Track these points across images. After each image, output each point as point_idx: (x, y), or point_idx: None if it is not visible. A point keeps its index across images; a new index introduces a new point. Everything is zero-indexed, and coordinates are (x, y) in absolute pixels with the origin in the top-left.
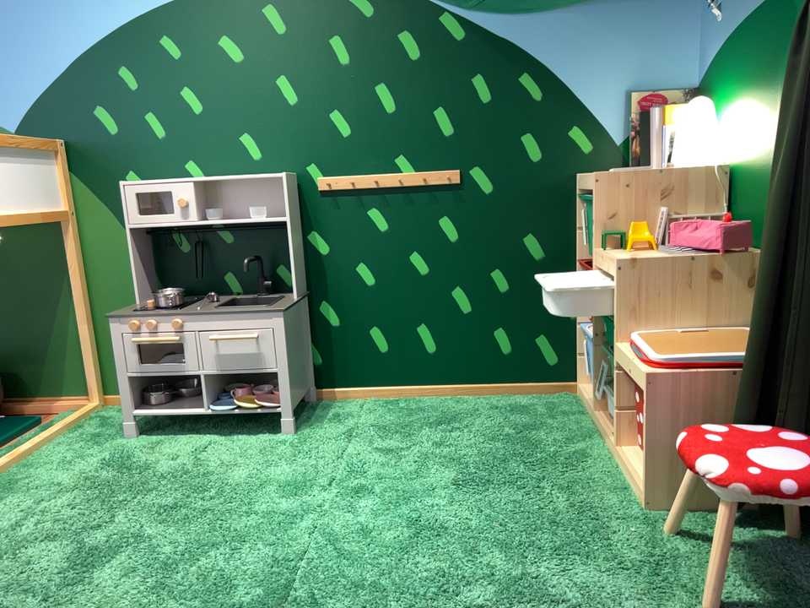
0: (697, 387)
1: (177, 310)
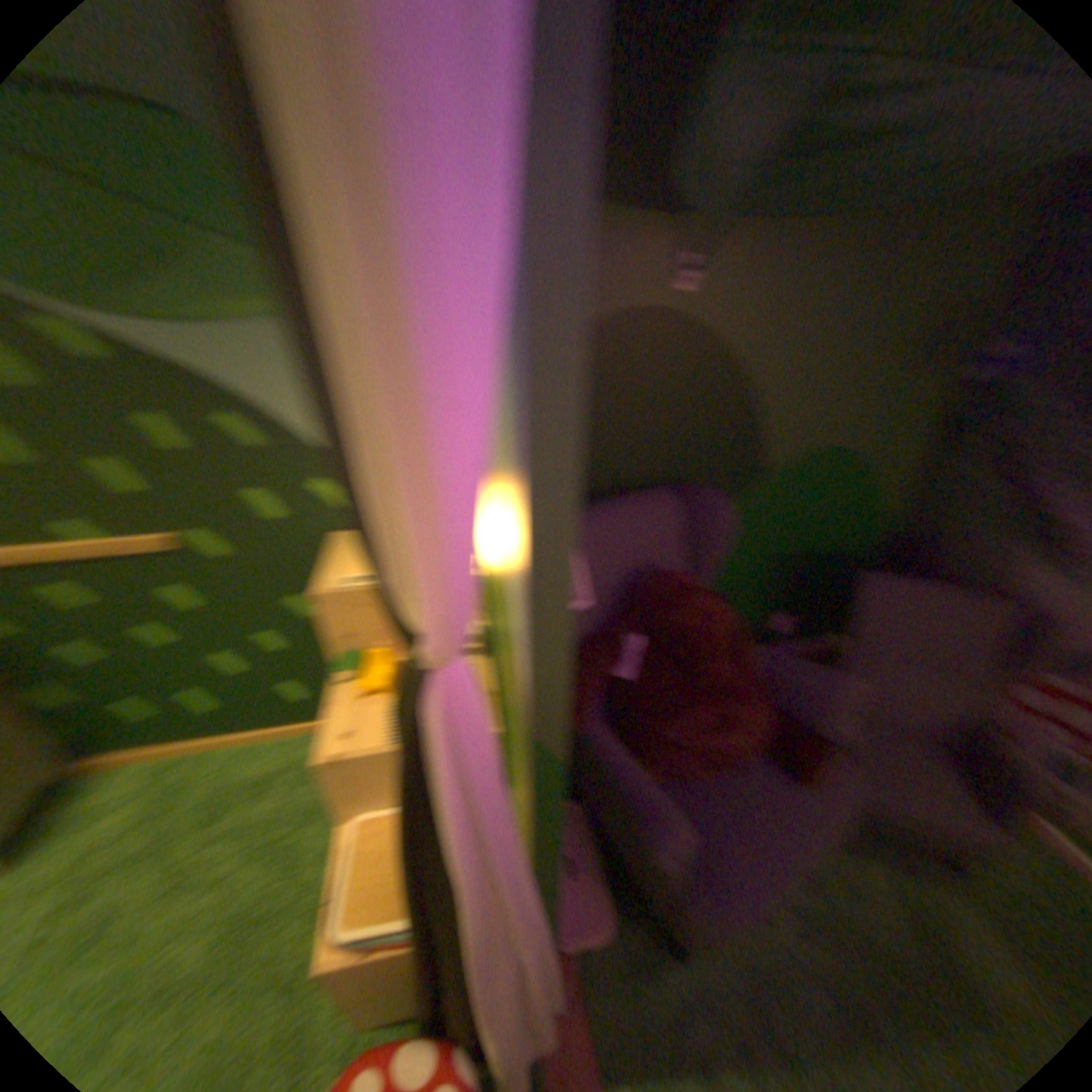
0: (373, 975)
1: None
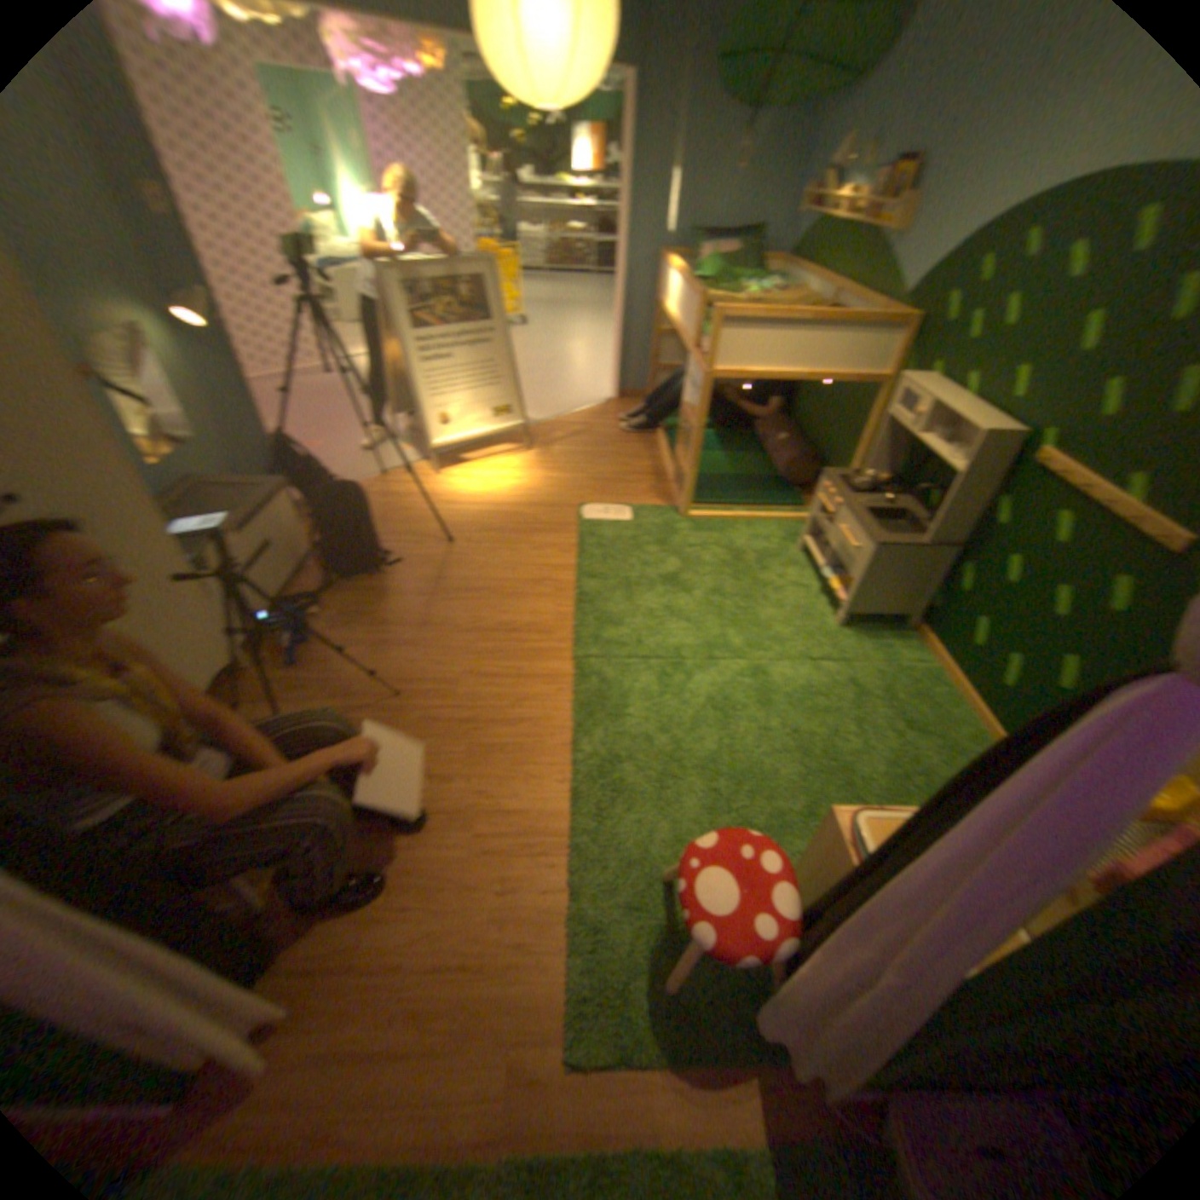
0: (839, 861)
1: (853, 495)
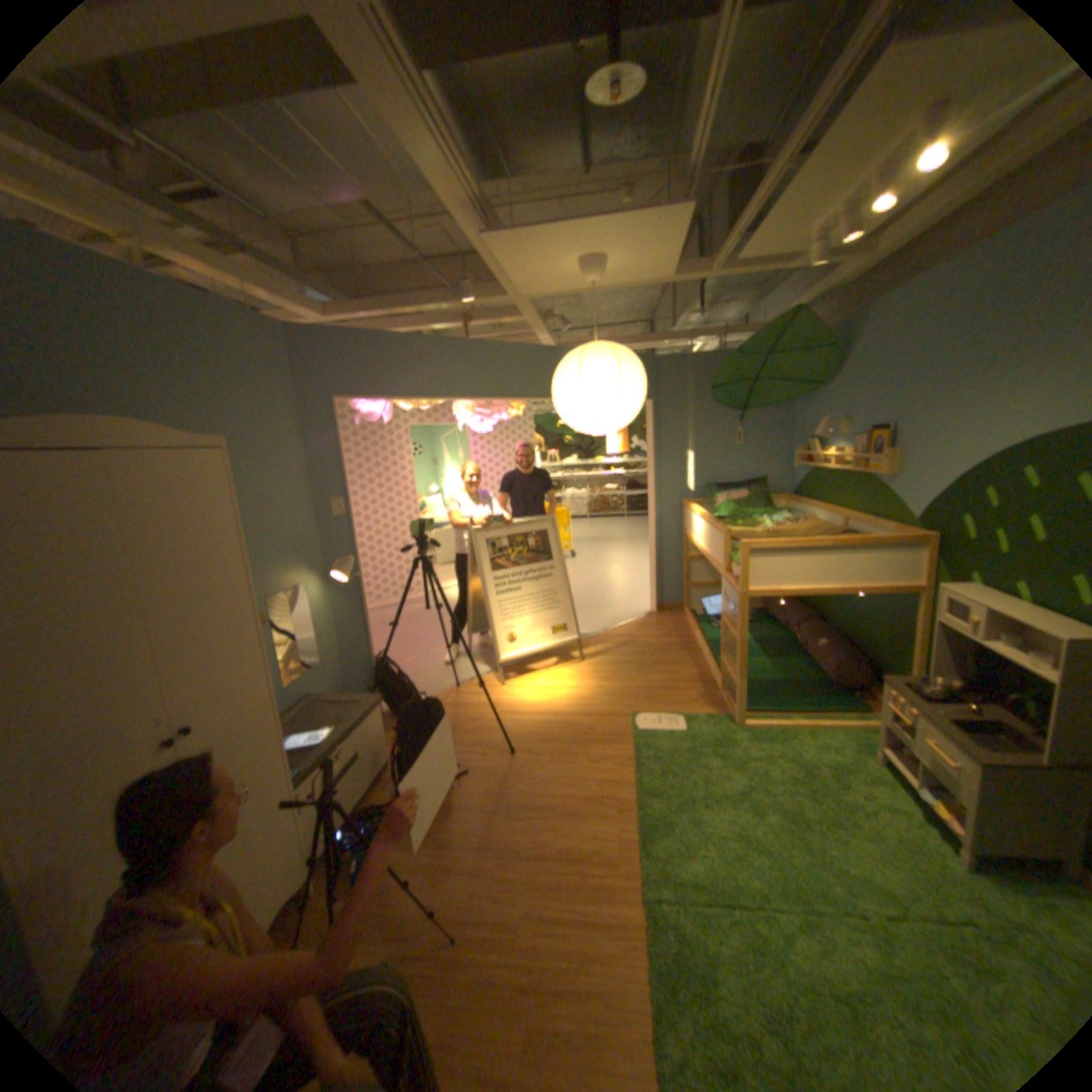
0: None
1: (929, 704)
